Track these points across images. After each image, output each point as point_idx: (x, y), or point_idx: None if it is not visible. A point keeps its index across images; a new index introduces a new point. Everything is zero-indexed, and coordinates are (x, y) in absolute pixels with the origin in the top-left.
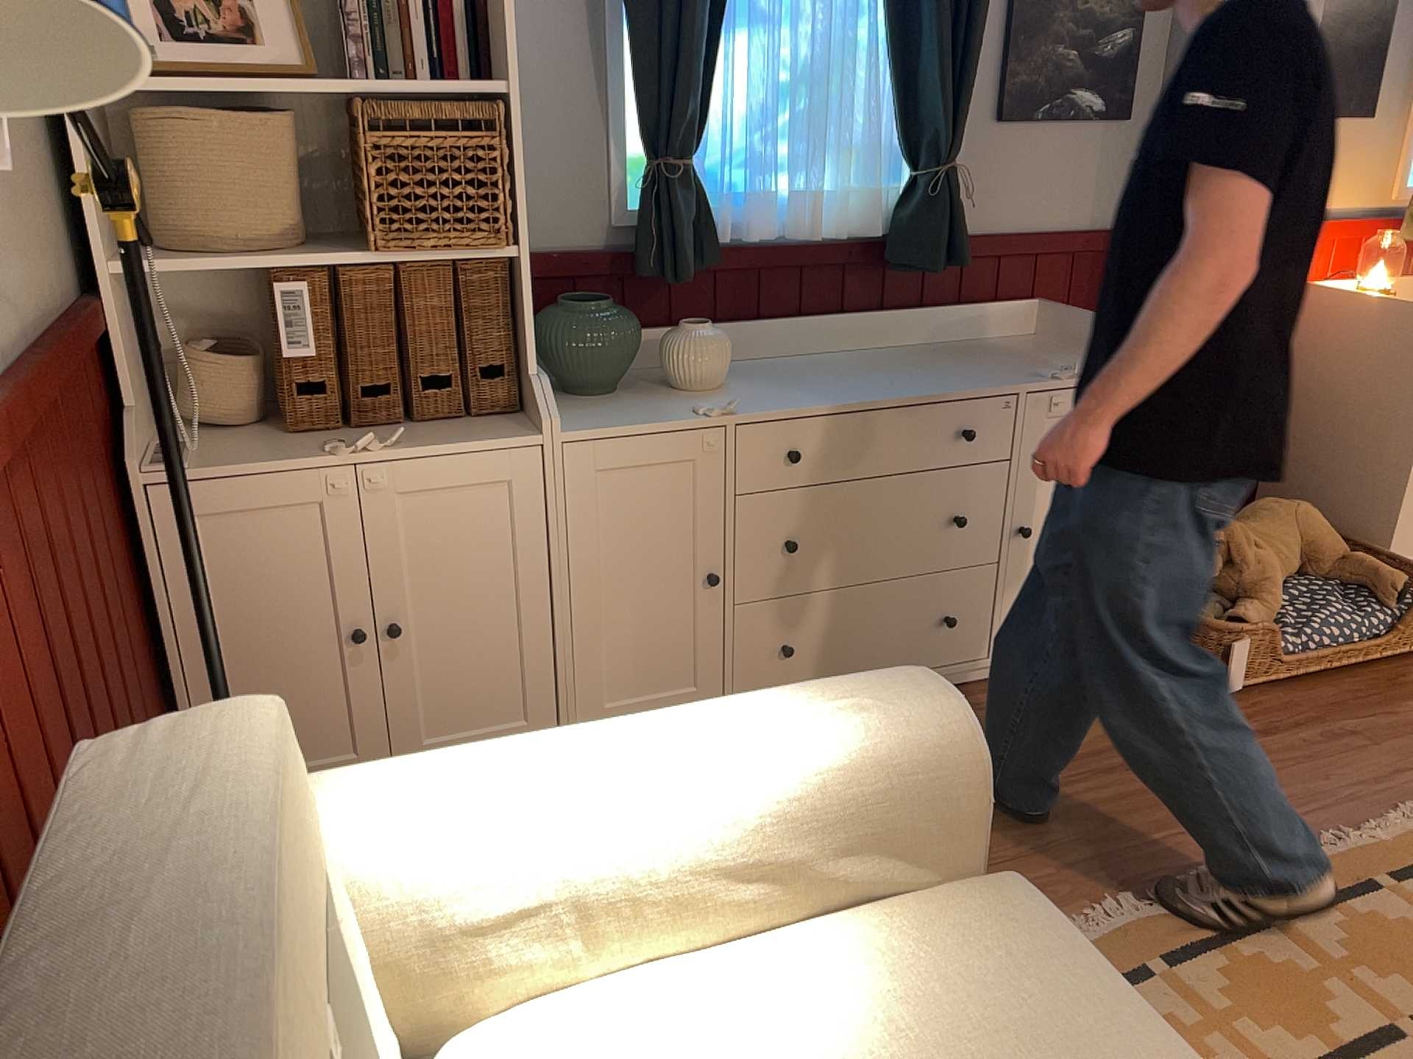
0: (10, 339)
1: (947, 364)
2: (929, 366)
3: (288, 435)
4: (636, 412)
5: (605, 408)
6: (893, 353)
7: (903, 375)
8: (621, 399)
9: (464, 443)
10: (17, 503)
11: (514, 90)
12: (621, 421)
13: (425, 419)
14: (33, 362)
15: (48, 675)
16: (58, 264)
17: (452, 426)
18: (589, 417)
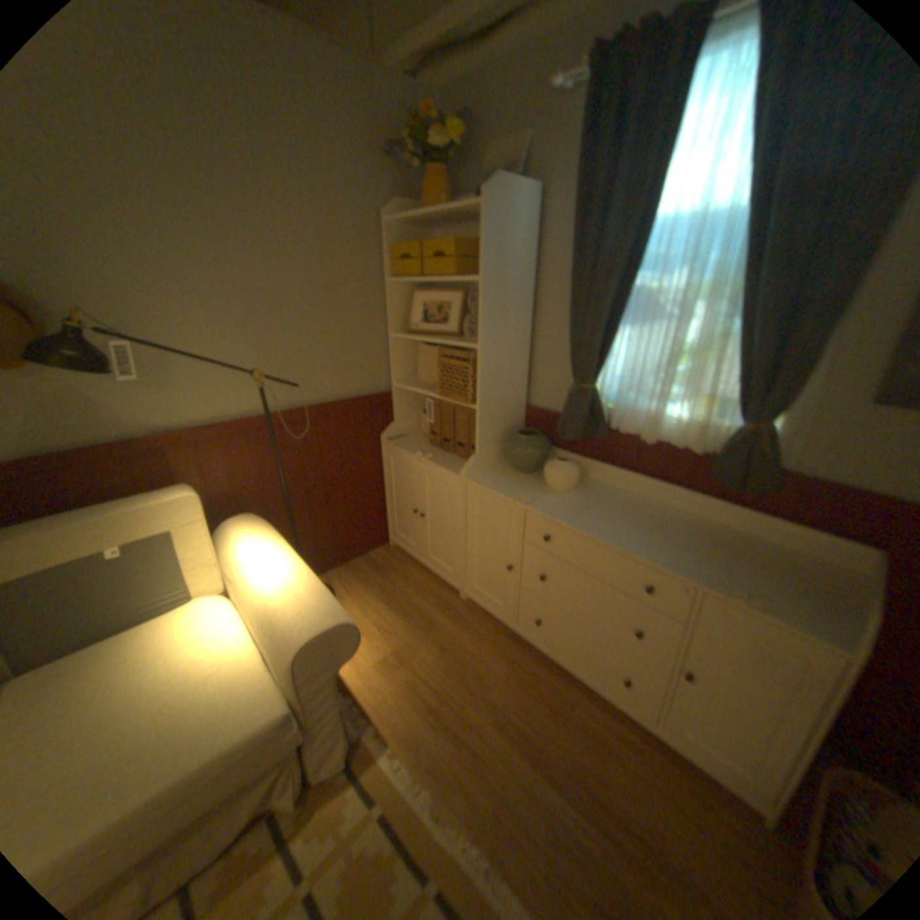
0: (317, 400)
1: (710, 549)
2: (694, 543)
3: (429, 444)
4: (509, 485)
5: (507, 479)
6: (706, 526)
7: (660, 537)
8: (521, 479)
9: (446, 468)
10: (284, 437)
11: (481, 348)
12: (493, 486)
13: (459, 456)
14: (312, 406)
15: (282, 476)
16: (375, 381)
17: (460, 462)
18: (492, 479)
